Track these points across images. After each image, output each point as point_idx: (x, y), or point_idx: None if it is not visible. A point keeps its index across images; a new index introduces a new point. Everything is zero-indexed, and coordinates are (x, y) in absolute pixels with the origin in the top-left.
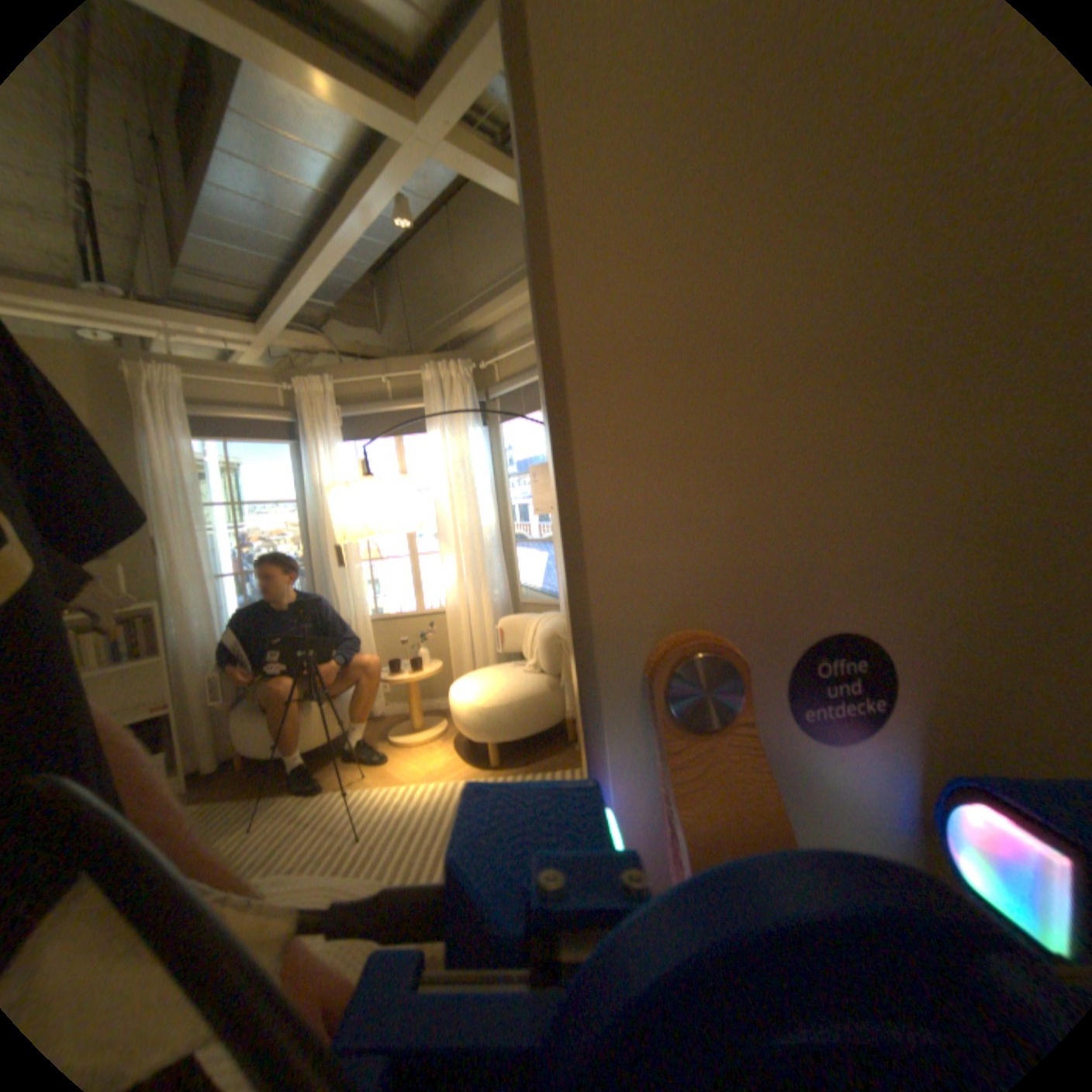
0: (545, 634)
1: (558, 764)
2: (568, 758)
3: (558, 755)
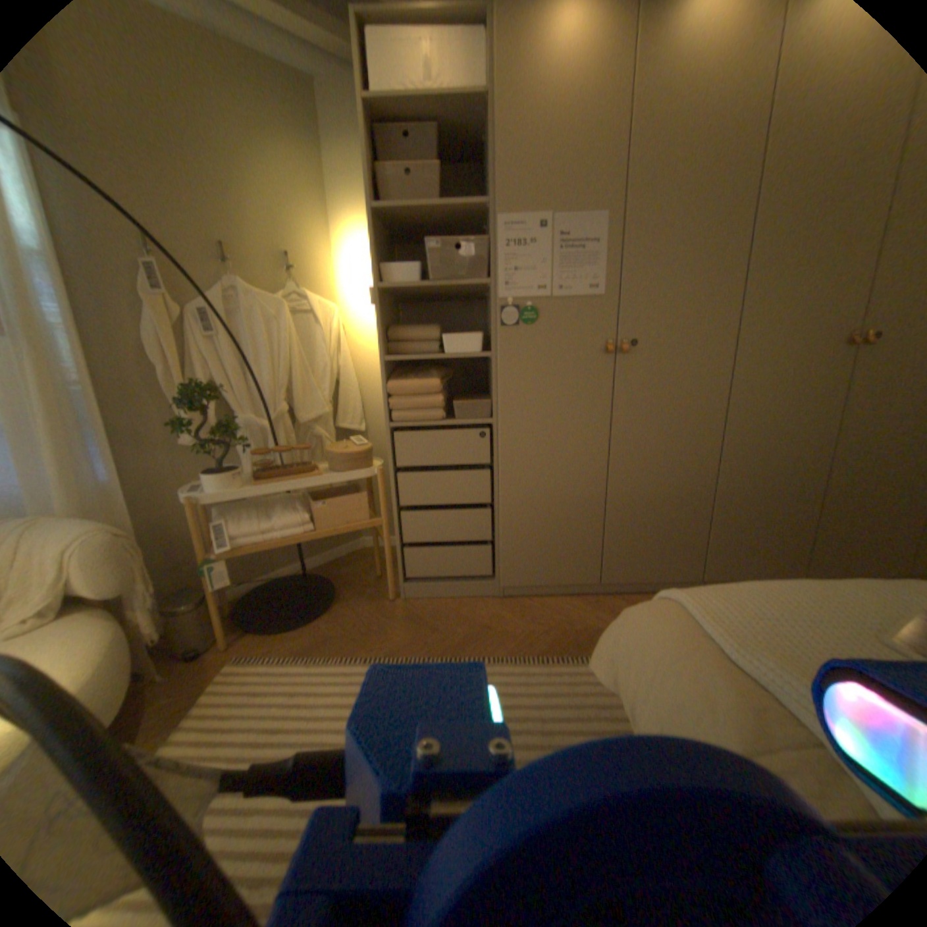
0: (91, 536)
1: (168, 702)
2: (165, 691)
3: (142, 702)
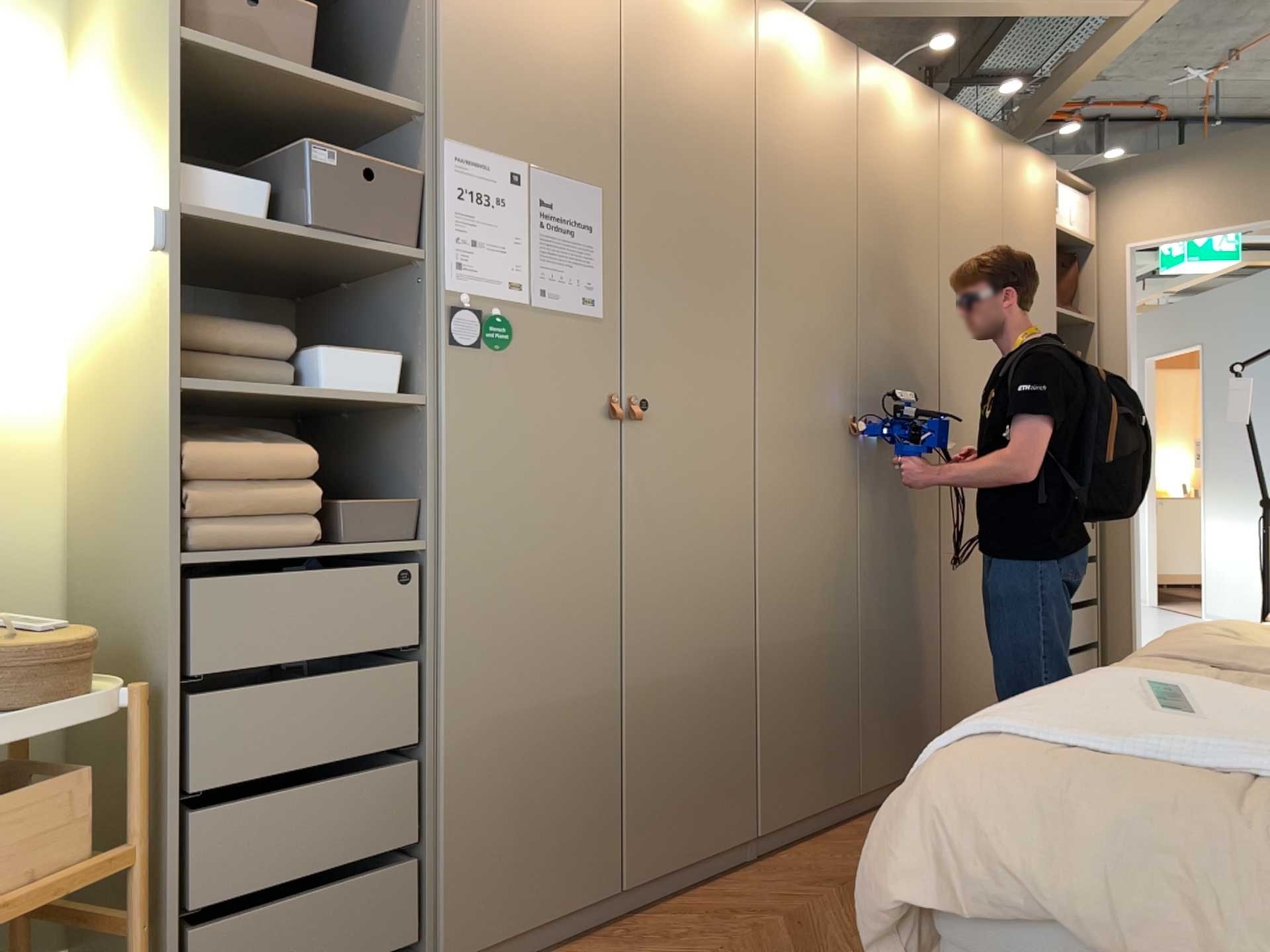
0: None
1: None
2: None
3: None
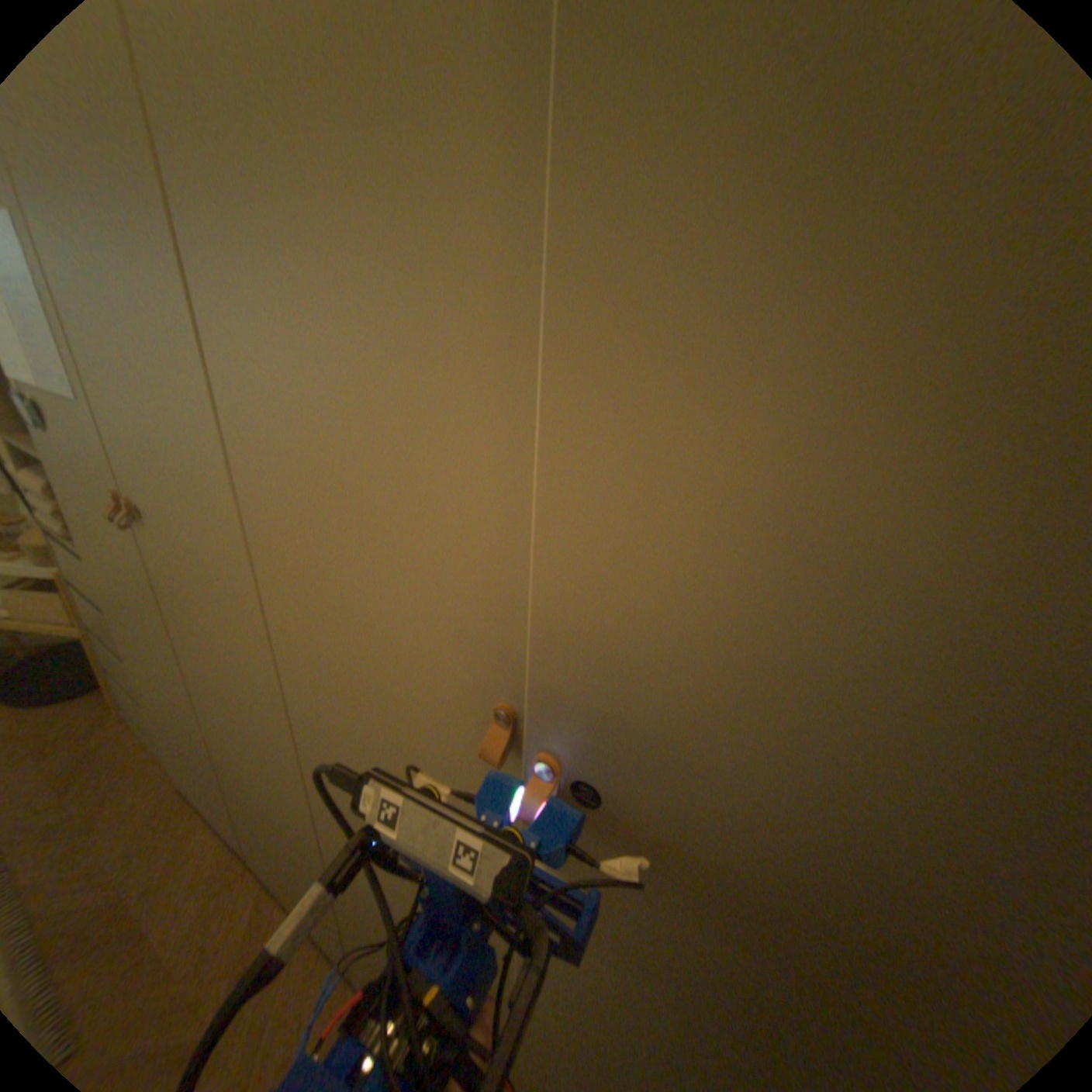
0: None
1: None
2: None
3: None
